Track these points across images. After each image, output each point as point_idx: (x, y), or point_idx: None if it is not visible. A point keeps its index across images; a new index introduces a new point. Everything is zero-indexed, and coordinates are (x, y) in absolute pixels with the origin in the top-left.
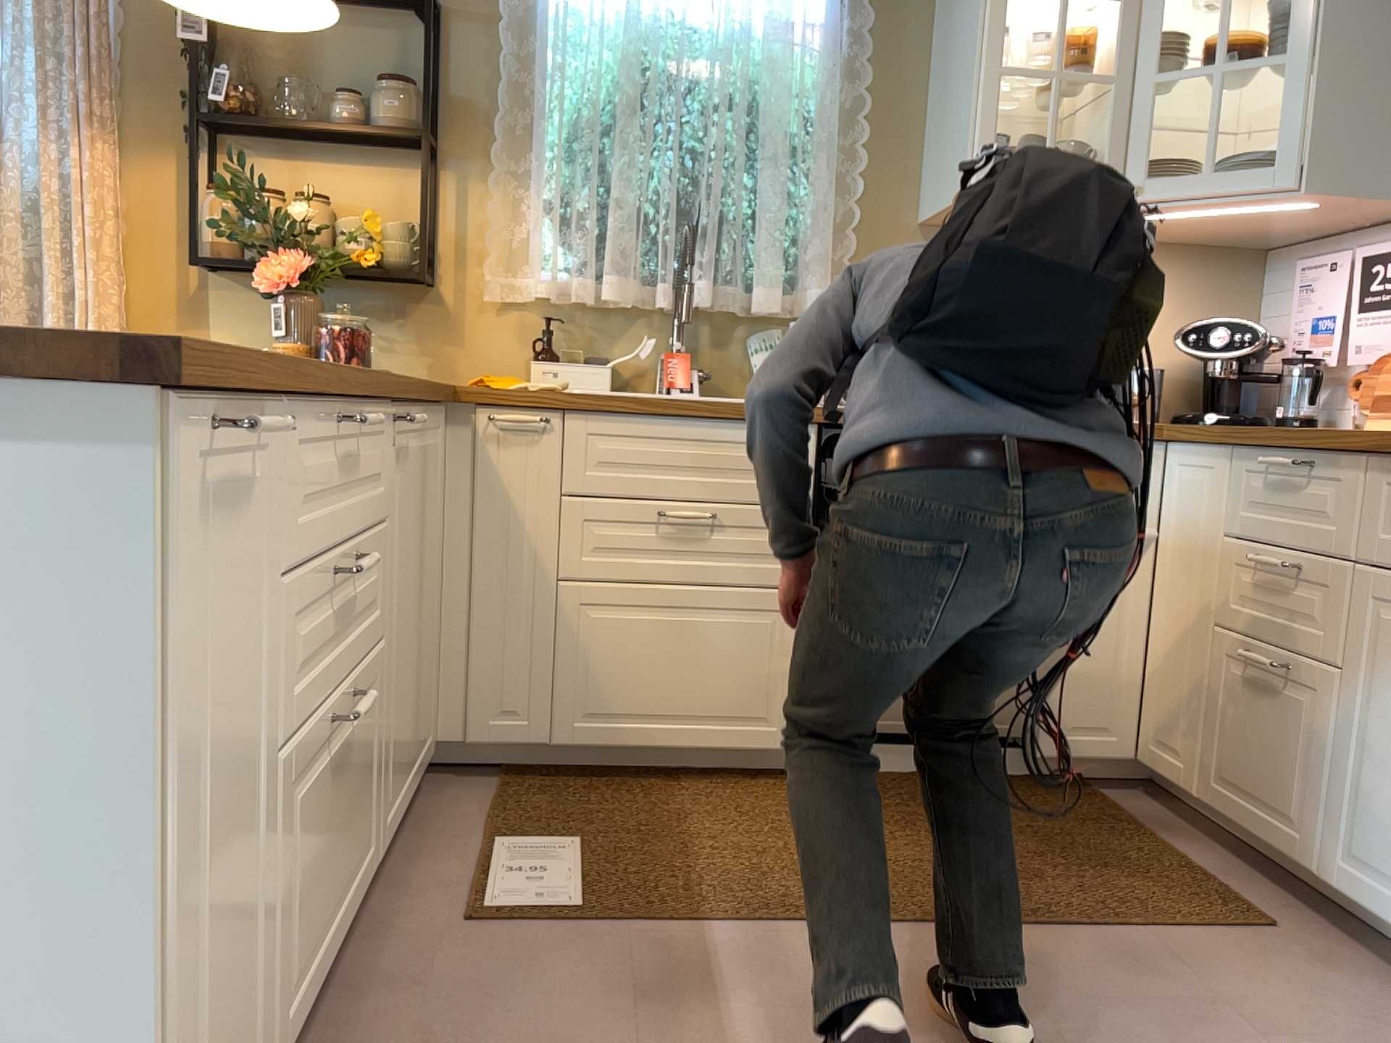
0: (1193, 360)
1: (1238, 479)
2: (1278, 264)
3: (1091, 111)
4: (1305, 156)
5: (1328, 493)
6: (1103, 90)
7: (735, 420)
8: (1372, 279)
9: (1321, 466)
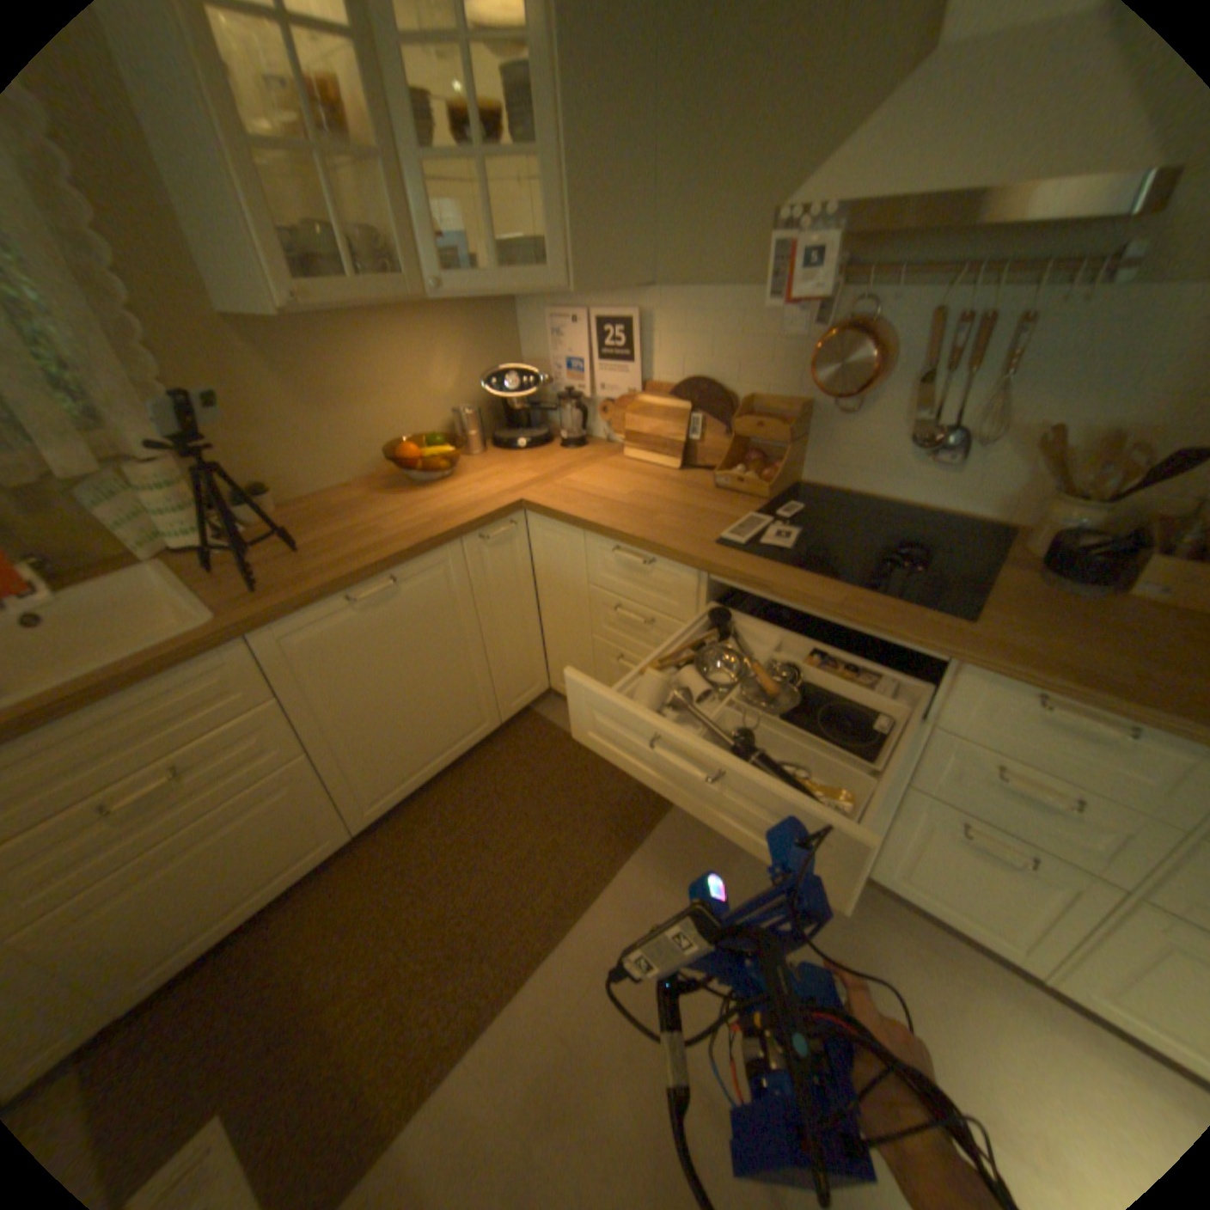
0: (489, 391)
1: (590, 550)
2: (522, 302)
3: (353, 178)
4: (564, 256)
5: (666, 580)
6: (359, 155)
7: (138, 683)
8: (602, 337)
9: (659, 561)
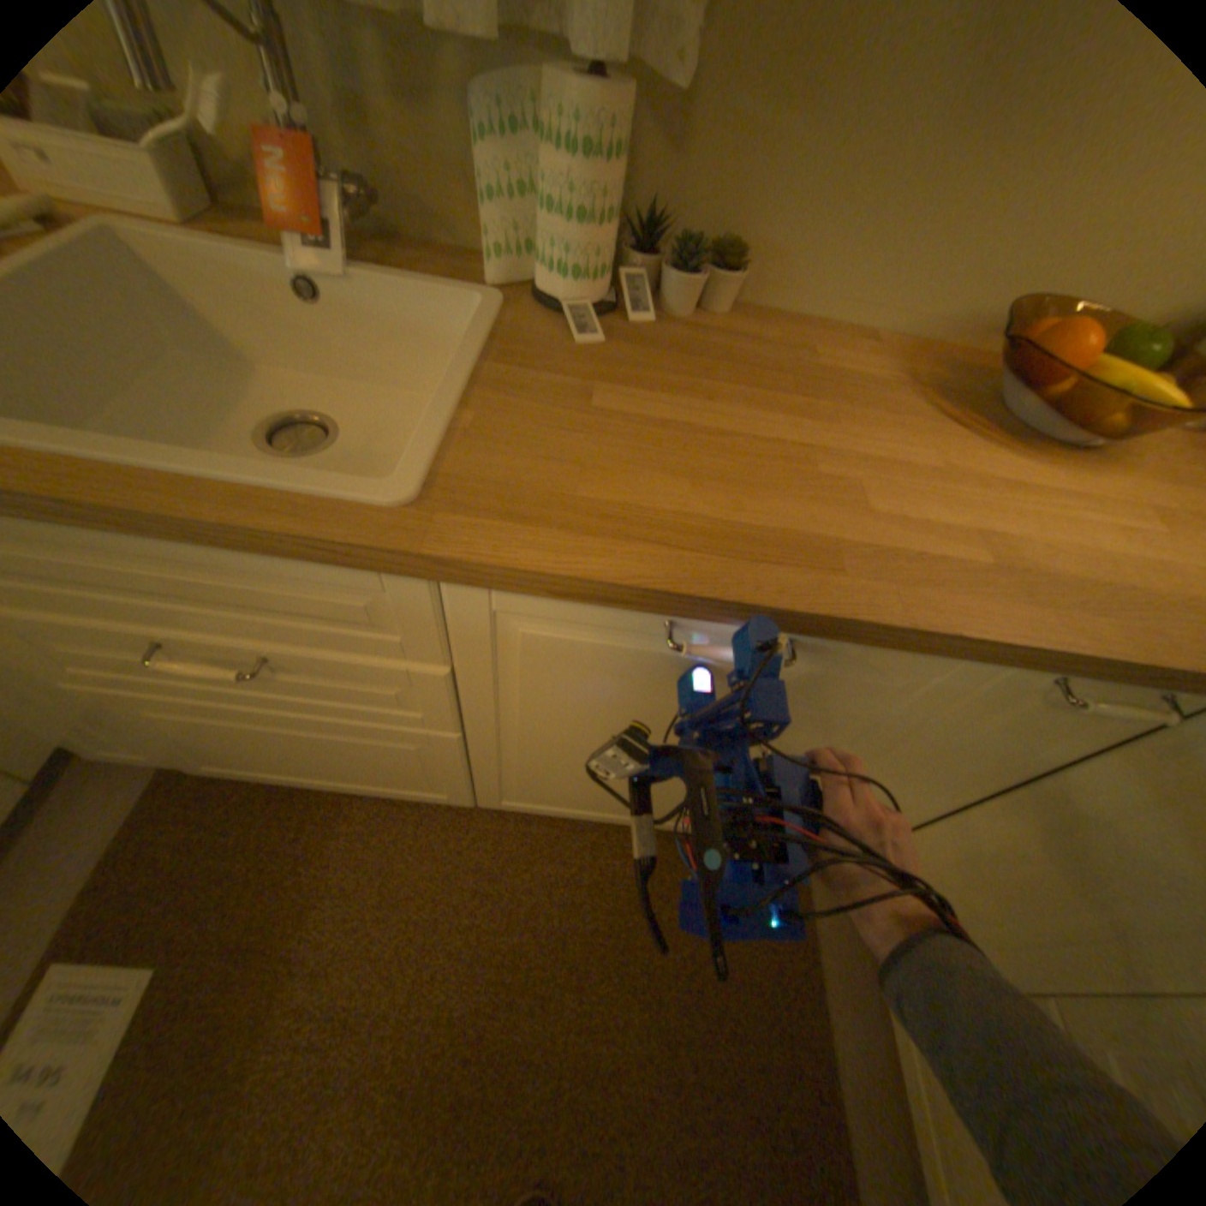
0: None
1: None
2: None
3: None
4: None
5: None
6: None
7: (217, 539)
8: None
9: None
